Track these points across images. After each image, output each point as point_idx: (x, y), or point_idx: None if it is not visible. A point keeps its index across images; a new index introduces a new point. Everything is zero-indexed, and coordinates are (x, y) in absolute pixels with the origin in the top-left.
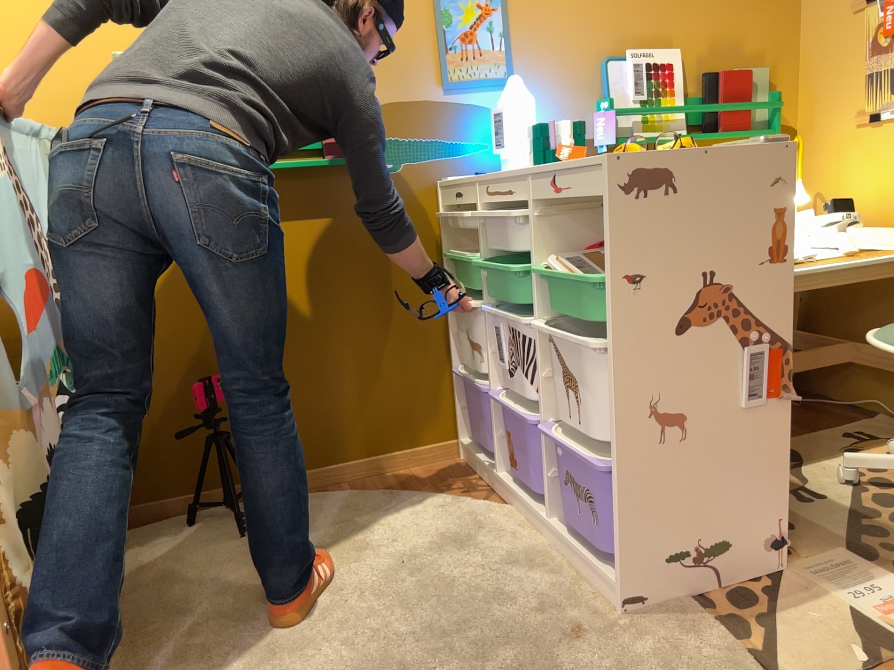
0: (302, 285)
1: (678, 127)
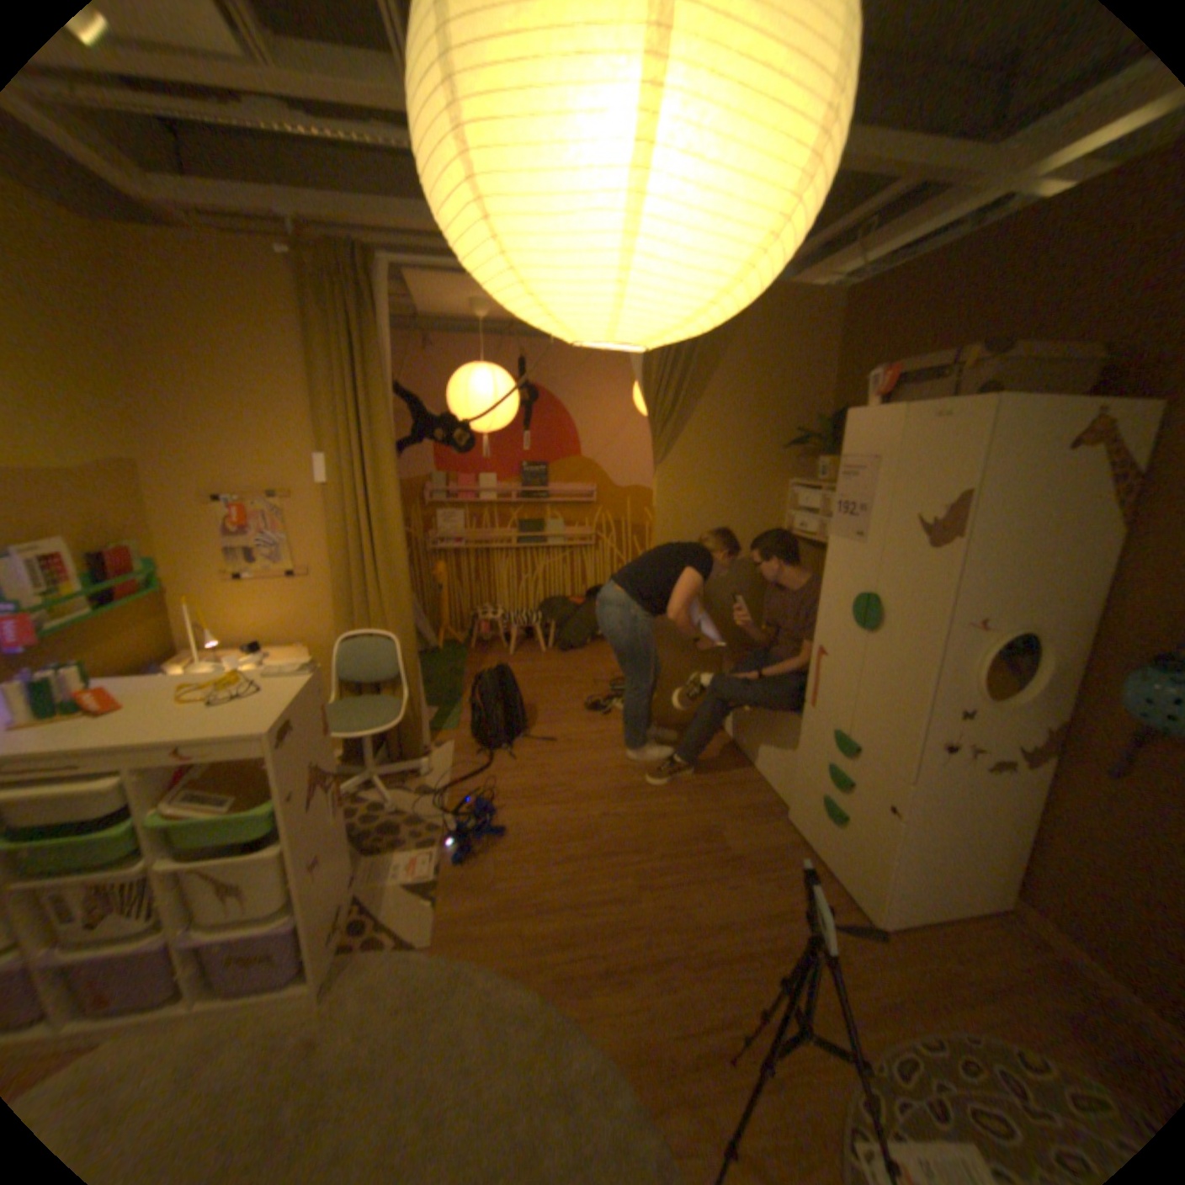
0: None
1: (85, 606)
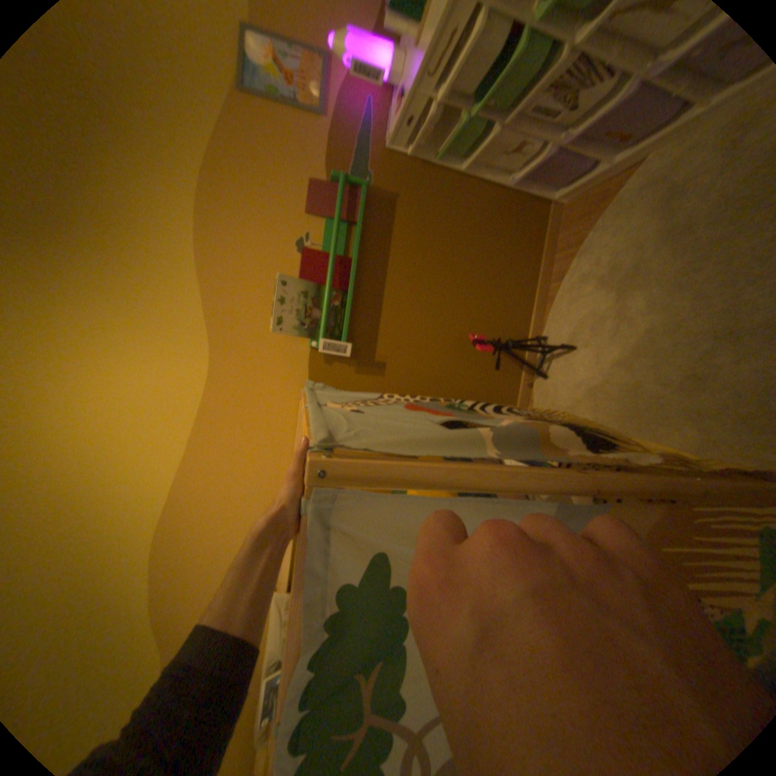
0: (430, 268)
1: None
